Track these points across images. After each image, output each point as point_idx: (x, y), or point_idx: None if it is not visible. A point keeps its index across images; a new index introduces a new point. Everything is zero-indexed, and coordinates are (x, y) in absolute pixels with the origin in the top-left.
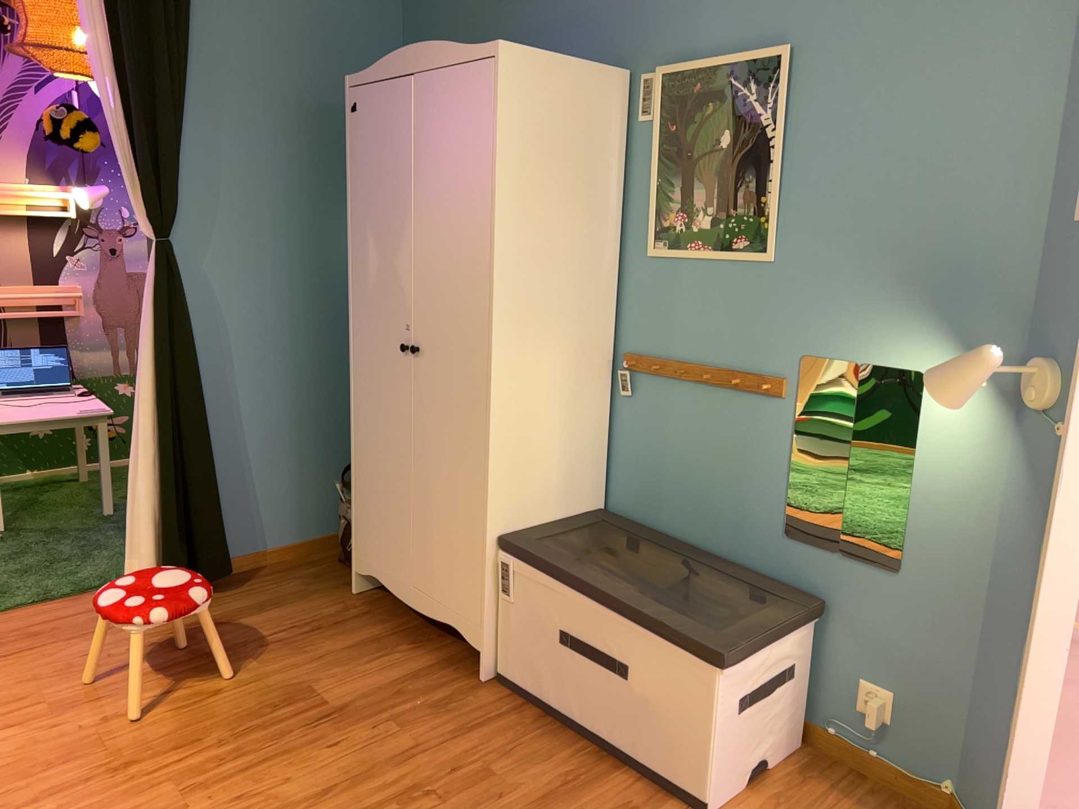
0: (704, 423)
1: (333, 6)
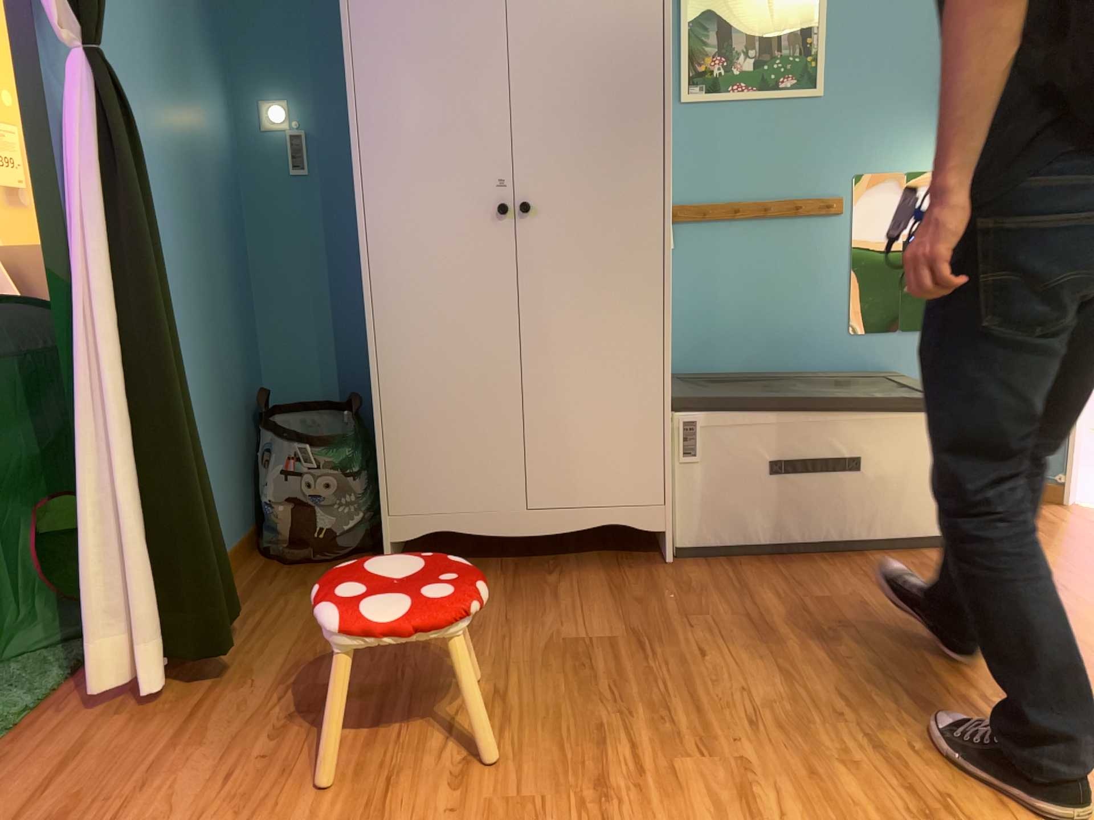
0: (759, 257)
1: None
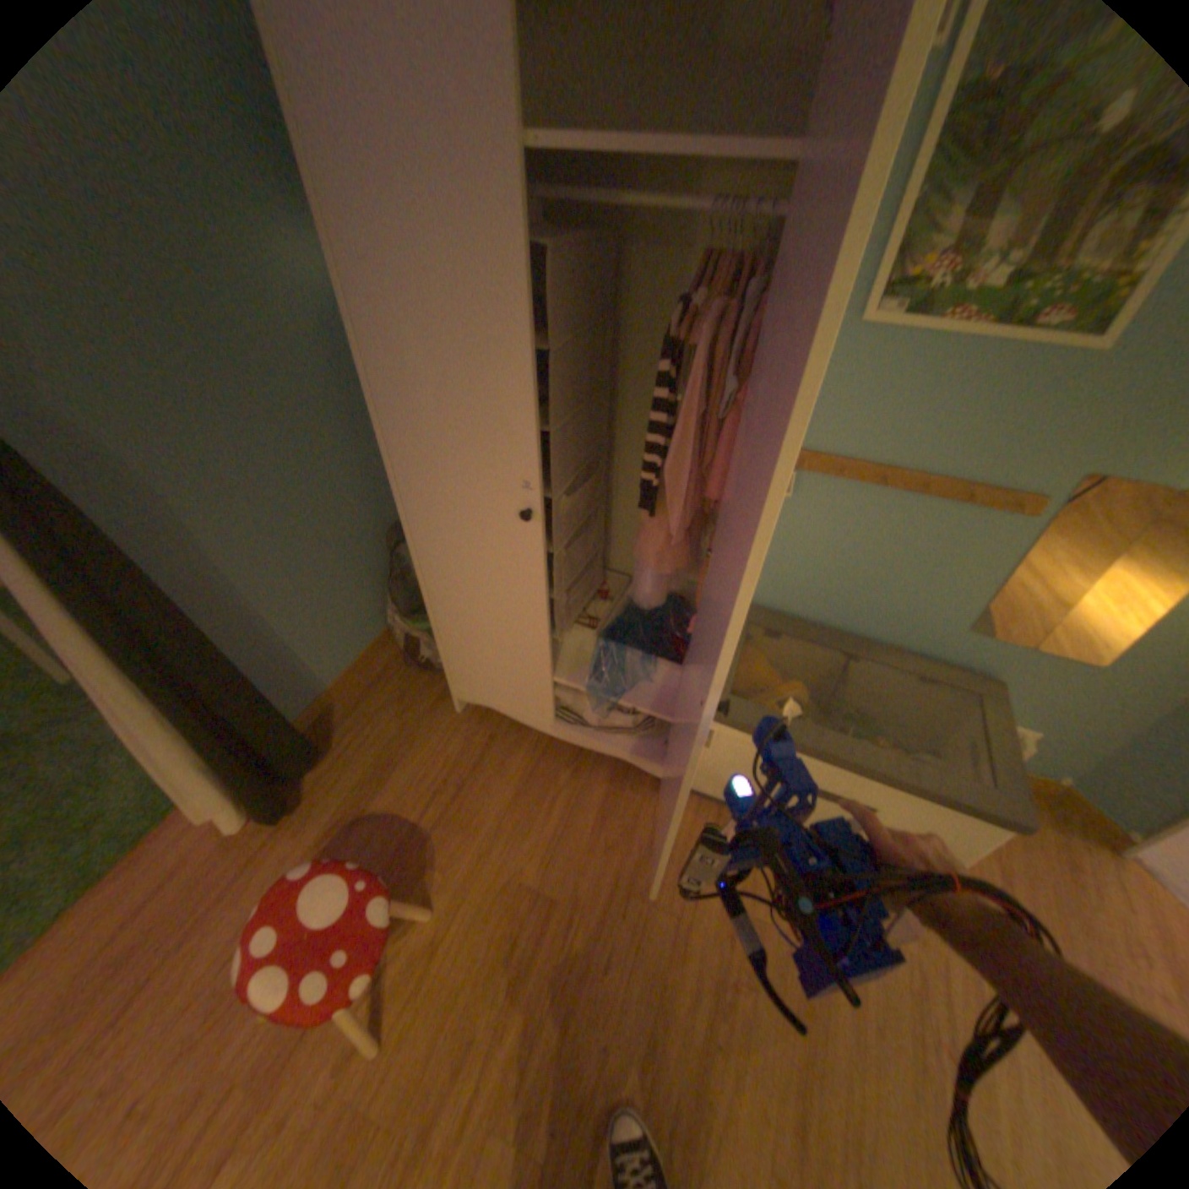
0: (898, 530)
1: None
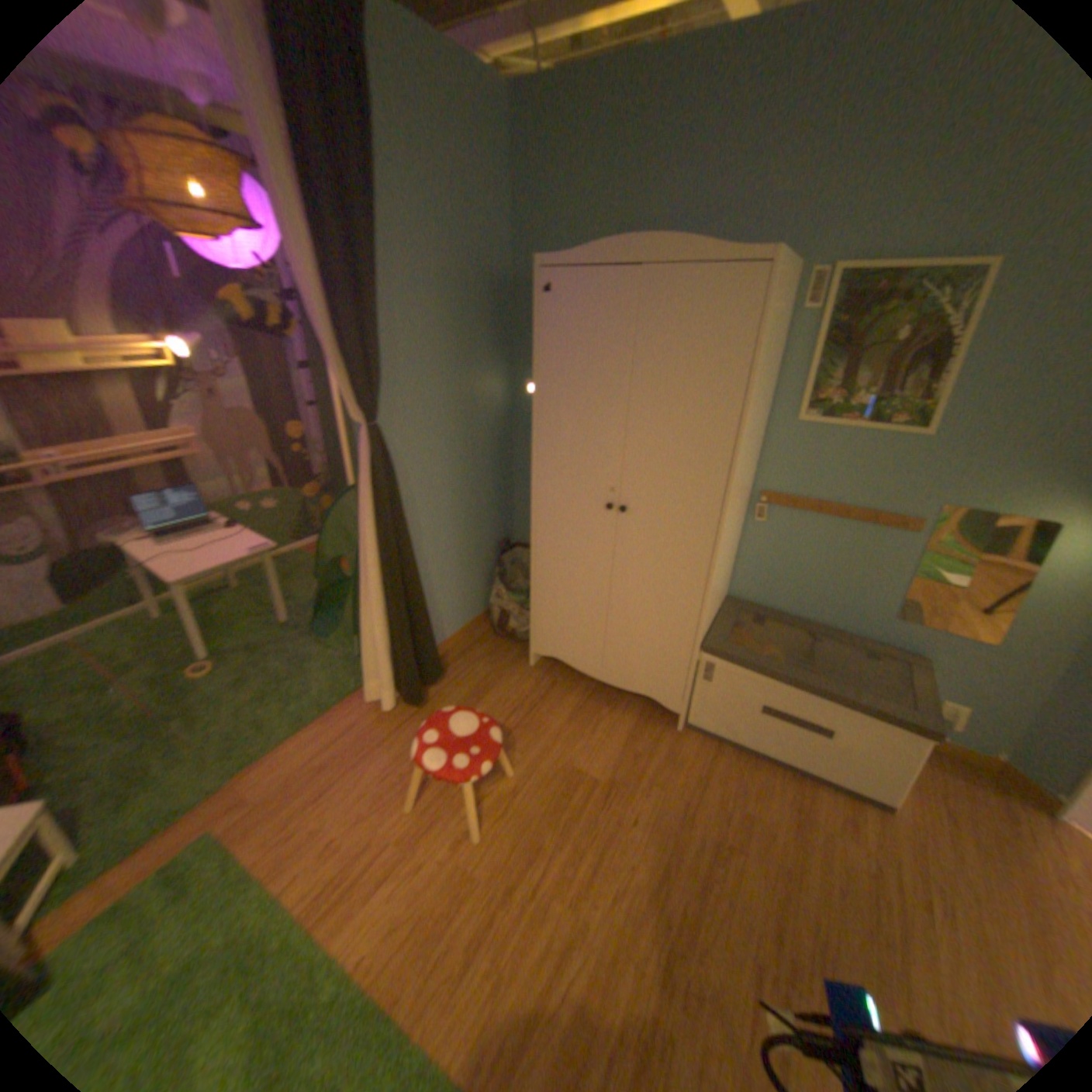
0: (834, 543)
1: (463, 165)
